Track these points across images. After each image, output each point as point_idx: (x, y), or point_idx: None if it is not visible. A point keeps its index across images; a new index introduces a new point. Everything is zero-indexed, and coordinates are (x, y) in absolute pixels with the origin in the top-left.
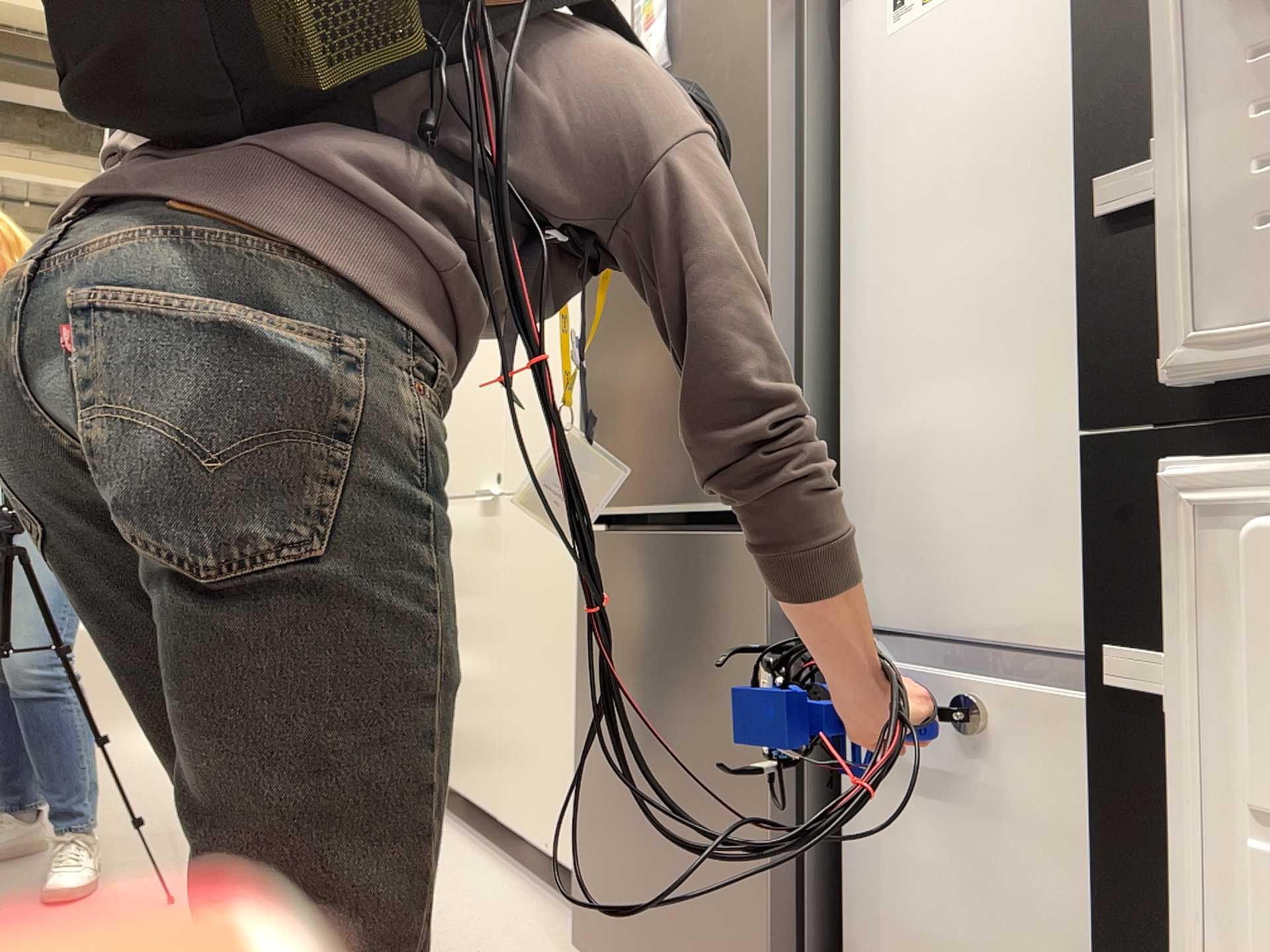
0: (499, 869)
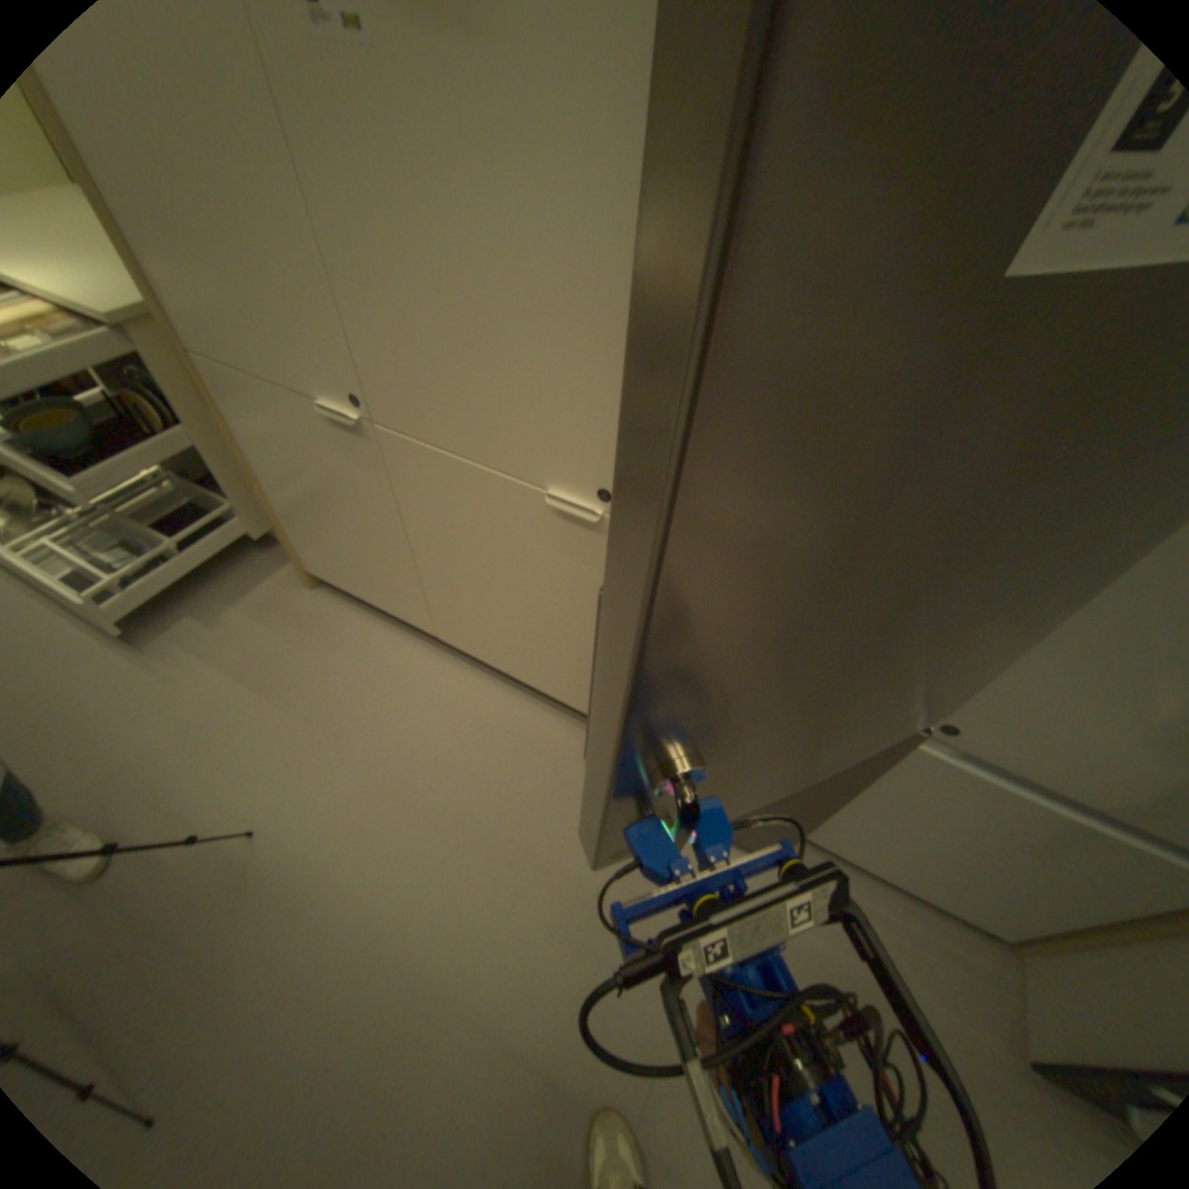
0: (452, 666)
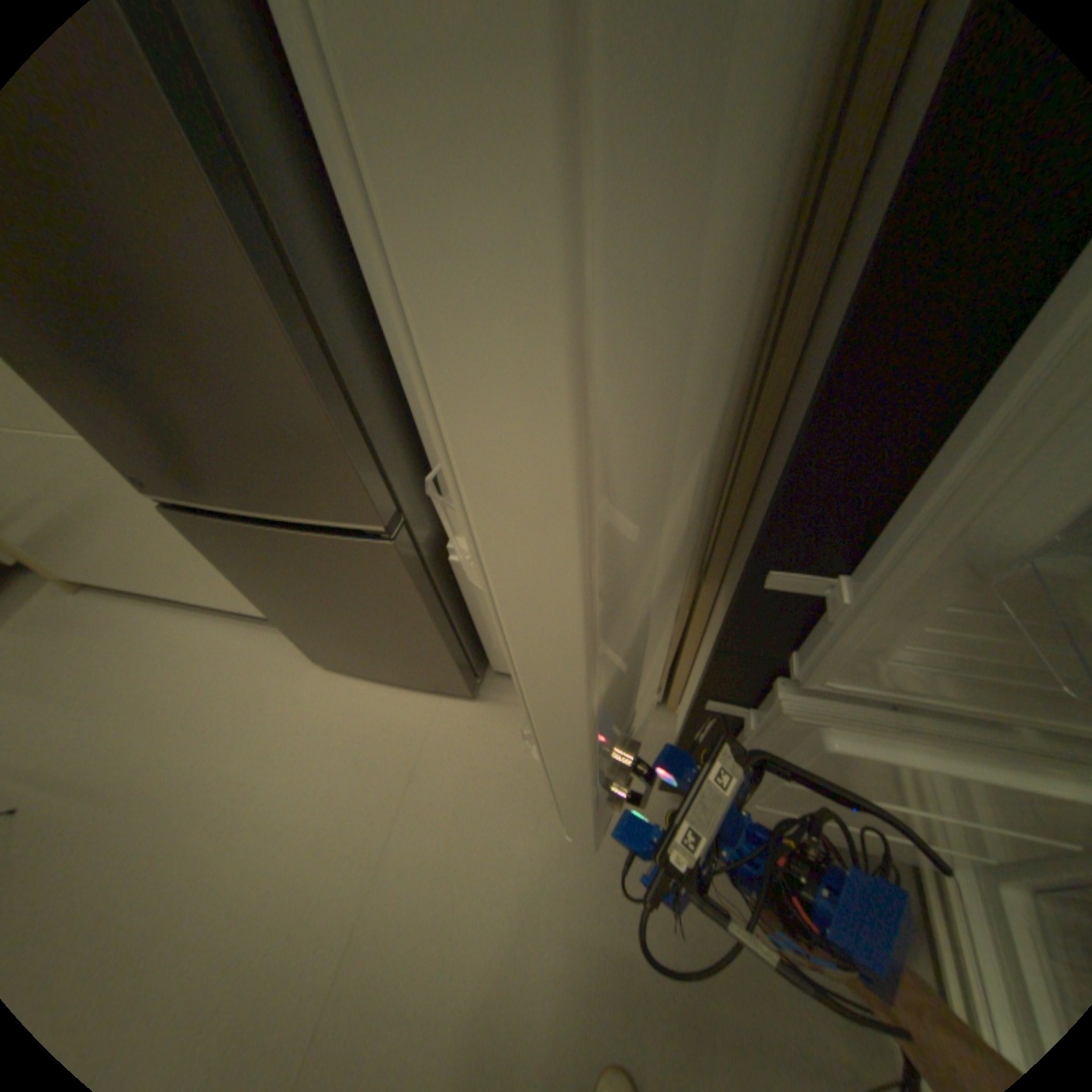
0: (203, 622)
